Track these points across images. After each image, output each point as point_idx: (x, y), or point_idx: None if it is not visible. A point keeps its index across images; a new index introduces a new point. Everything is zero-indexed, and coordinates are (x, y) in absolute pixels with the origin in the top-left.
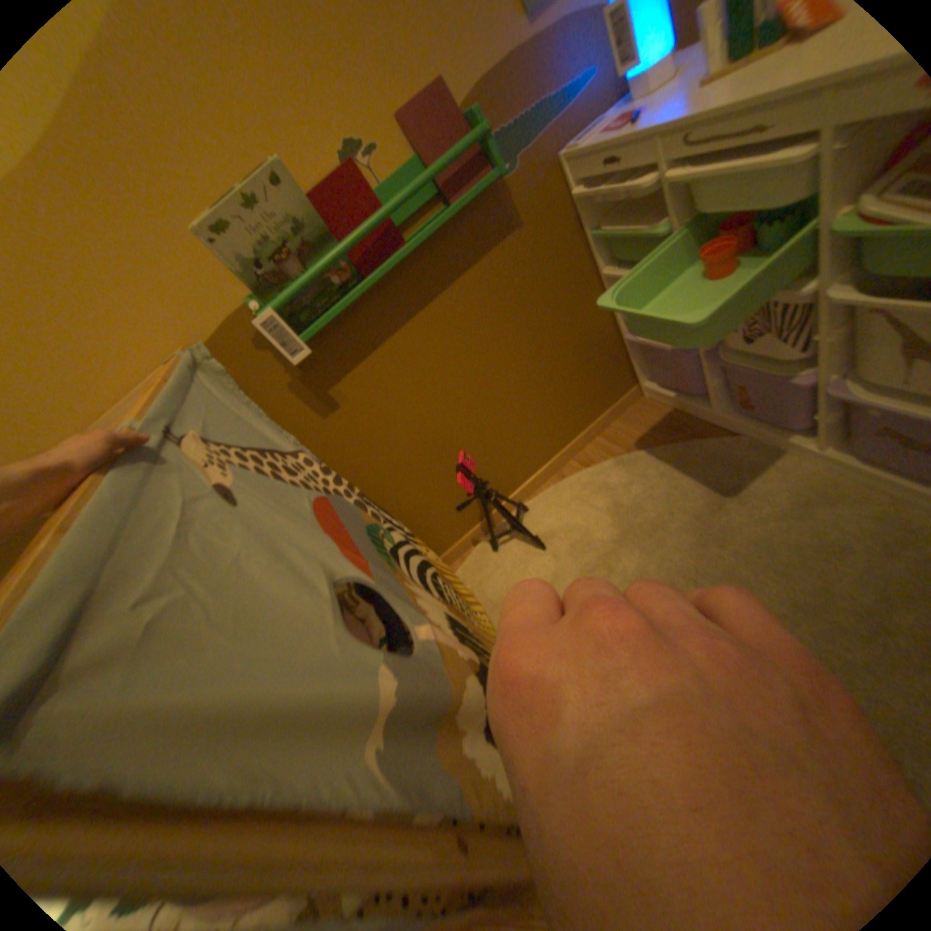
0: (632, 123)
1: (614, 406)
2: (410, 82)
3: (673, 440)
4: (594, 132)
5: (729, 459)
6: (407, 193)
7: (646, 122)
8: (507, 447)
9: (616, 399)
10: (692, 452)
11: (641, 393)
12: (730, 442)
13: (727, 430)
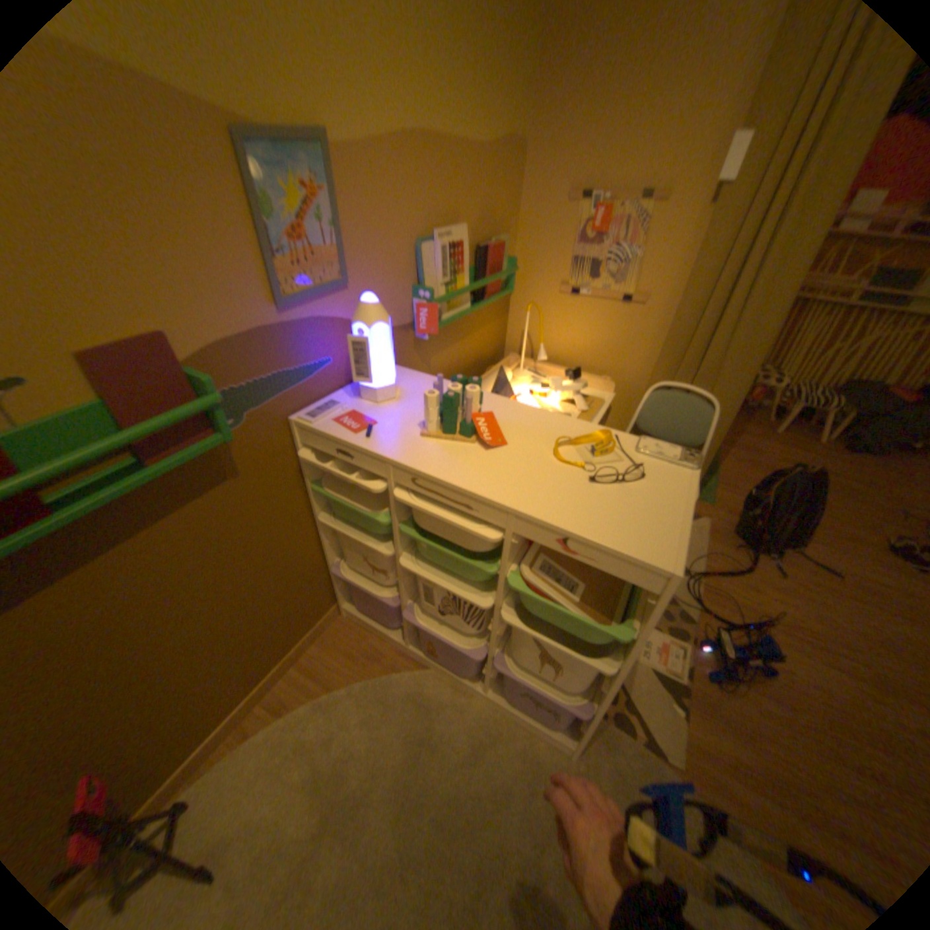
0: (368, 437)
1: (311, 631)
2: (114, 325)
3: (370, 672)
4: (328, 416)
5: (420, 697)
6: (75, 461)
7: (381, 445)
8: (168, 724)
9: (314, 623)
10: (389, 689)
11: (339, 611)
12: (419, 677)
13: (416, 661)
